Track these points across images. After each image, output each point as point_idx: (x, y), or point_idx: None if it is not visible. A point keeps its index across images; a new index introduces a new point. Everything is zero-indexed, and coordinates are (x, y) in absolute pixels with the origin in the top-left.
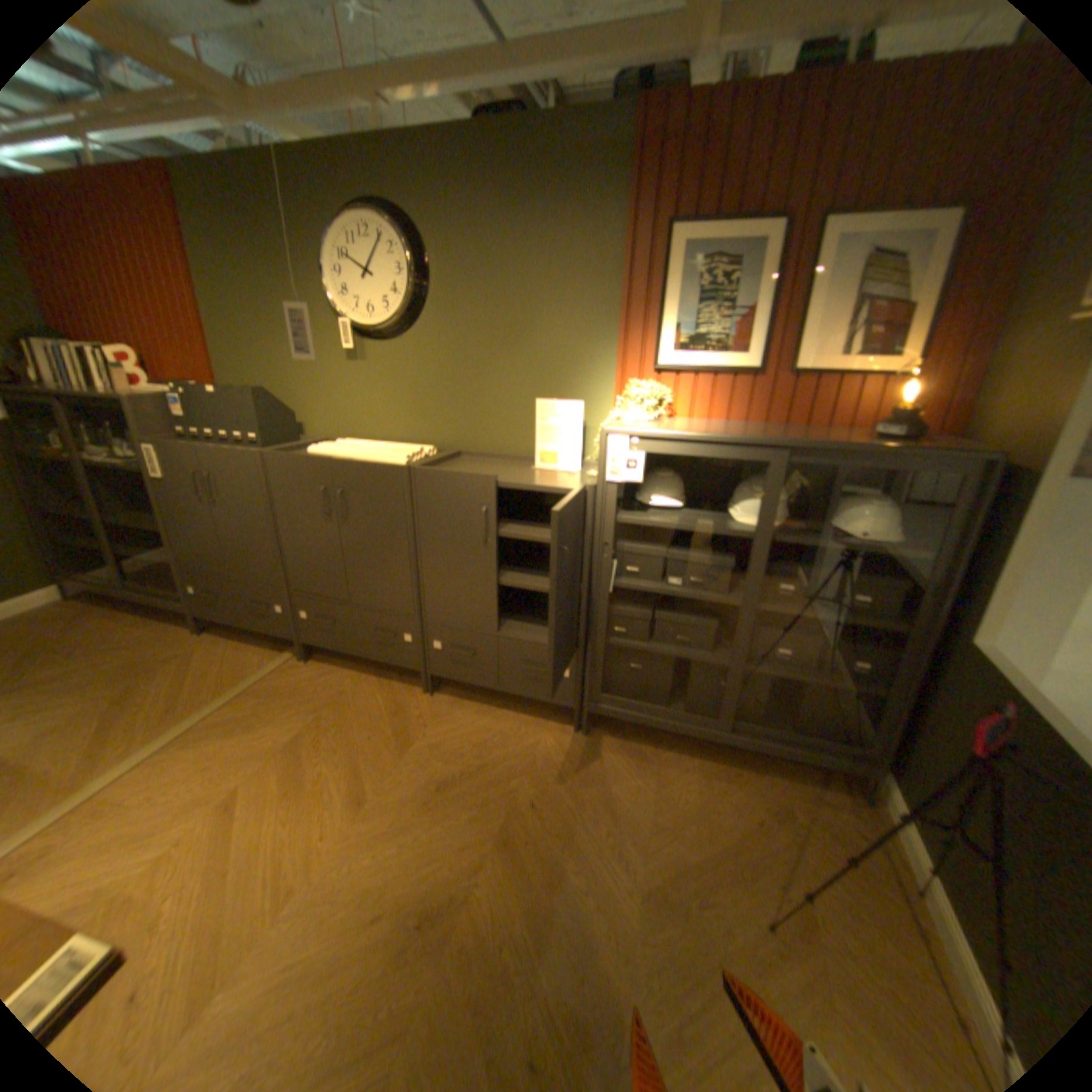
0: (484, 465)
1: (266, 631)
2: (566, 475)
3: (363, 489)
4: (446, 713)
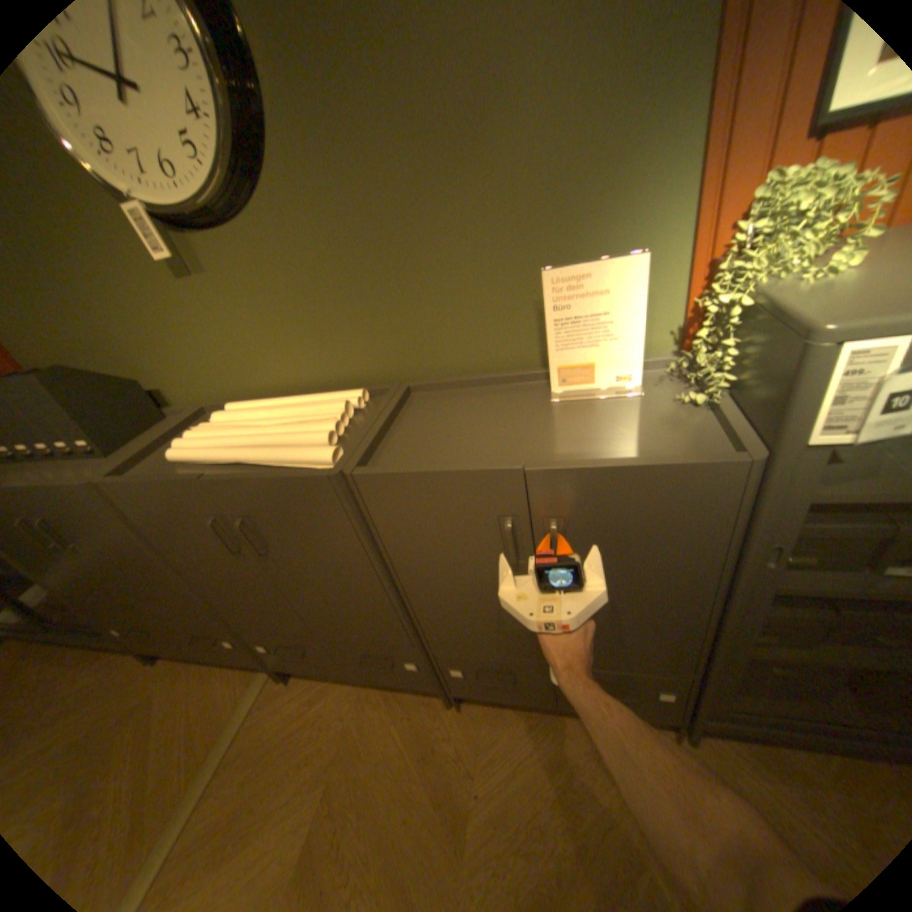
0: (459, 408)
1: (223, 663)
2: (617, 400)
3: (273, 514)
4: (488, 742)
